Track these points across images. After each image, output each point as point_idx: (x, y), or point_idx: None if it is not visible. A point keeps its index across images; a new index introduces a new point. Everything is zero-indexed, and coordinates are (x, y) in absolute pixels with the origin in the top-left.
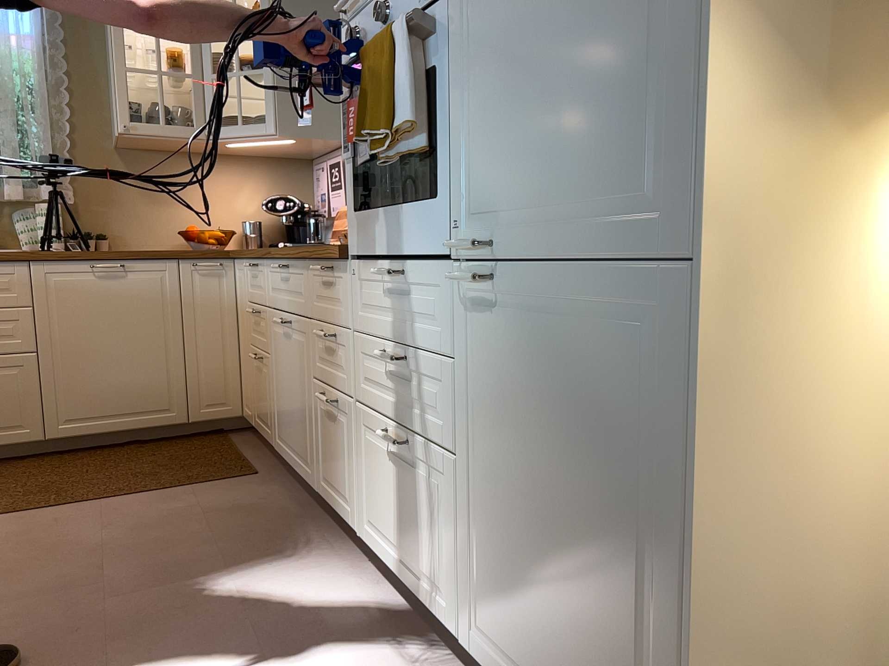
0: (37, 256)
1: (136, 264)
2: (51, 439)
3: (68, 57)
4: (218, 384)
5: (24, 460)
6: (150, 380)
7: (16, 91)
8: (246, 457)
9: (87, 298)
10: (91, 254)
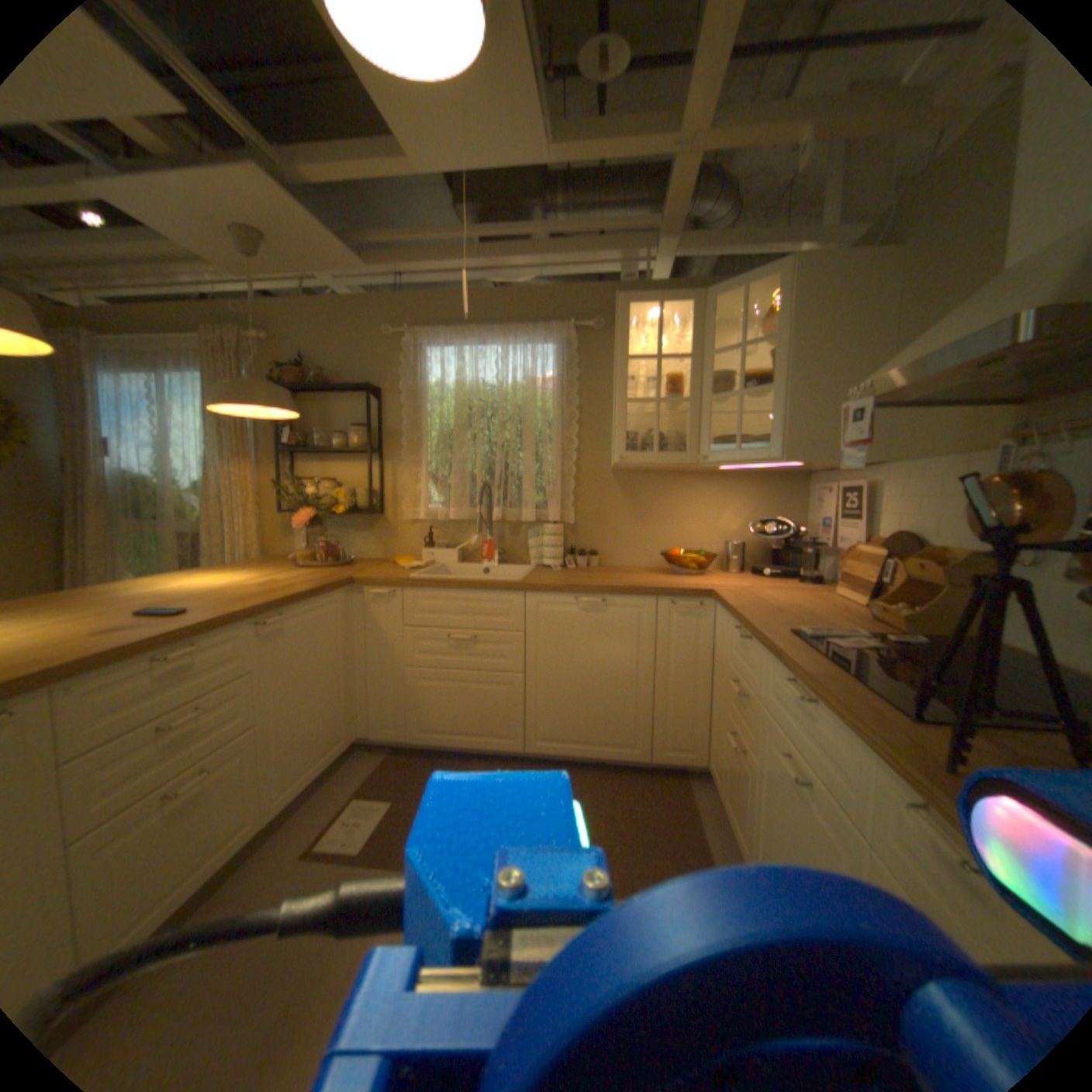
0: (531, 587)
1: (616, 599)
2: (529, 754)
3: (580, 392)
4: (685, 731)
5: (508, 764)
6: (618, 716)
7: (537, 427)
8: (711, 851)
9: (569, 629)
10: (576, 588)
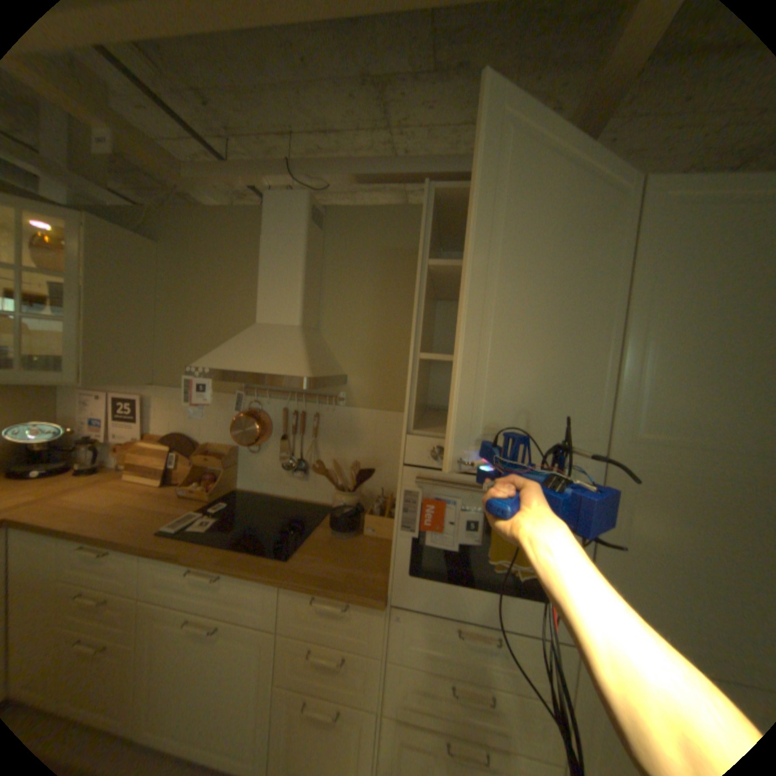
0: None
1: None
2: None
3: None
4: None
5: None
6: None
7: None
8: None
9: None
10: None
